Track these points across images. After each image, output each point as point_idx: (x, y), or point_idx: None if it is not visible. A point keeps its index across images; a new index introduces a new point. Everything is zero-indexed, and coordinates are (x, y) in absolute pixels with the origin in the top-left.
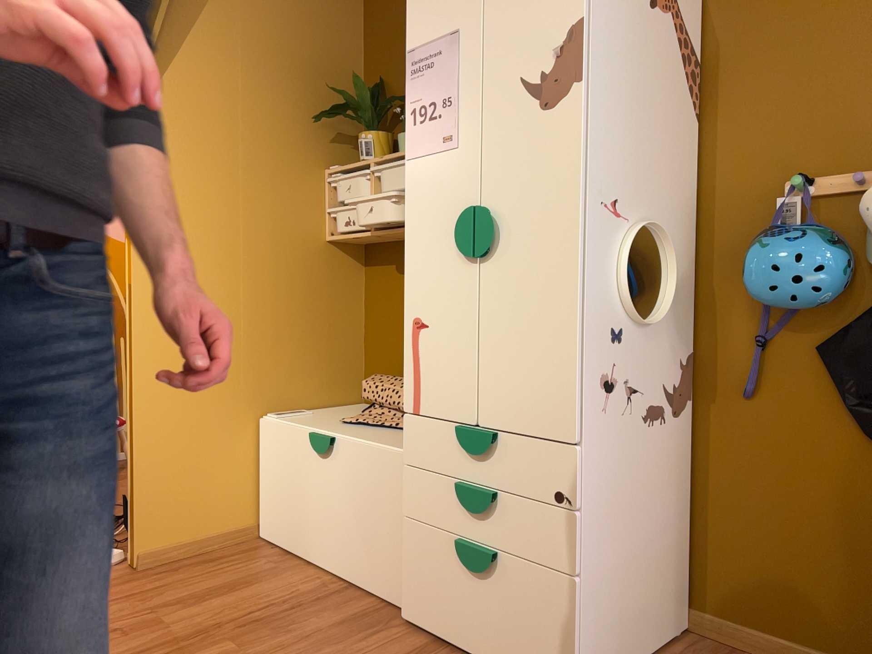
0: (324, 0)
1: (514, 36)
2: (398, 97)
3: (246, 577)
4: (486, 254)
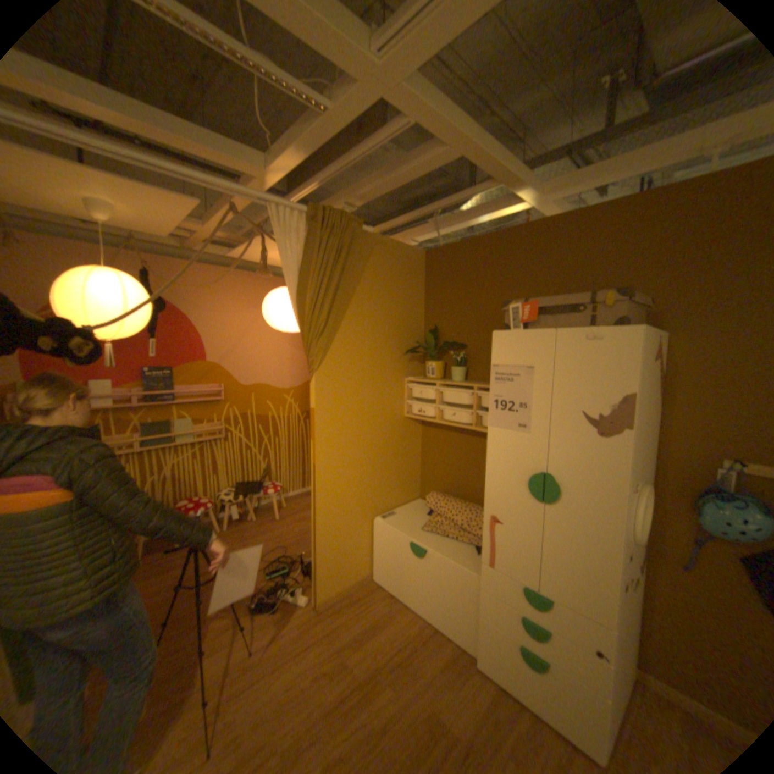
0: (405, 283)
1: (578, 384)
2: (447, 339)
3: (378, 620)
4: (551, 504)
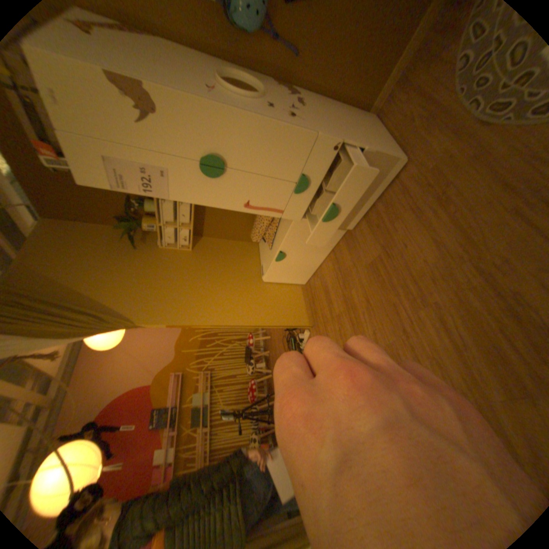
0: (69, 238)
1: (108, 119)
2: (124, 209)
3: (323, 287)
4: (224, 162)
